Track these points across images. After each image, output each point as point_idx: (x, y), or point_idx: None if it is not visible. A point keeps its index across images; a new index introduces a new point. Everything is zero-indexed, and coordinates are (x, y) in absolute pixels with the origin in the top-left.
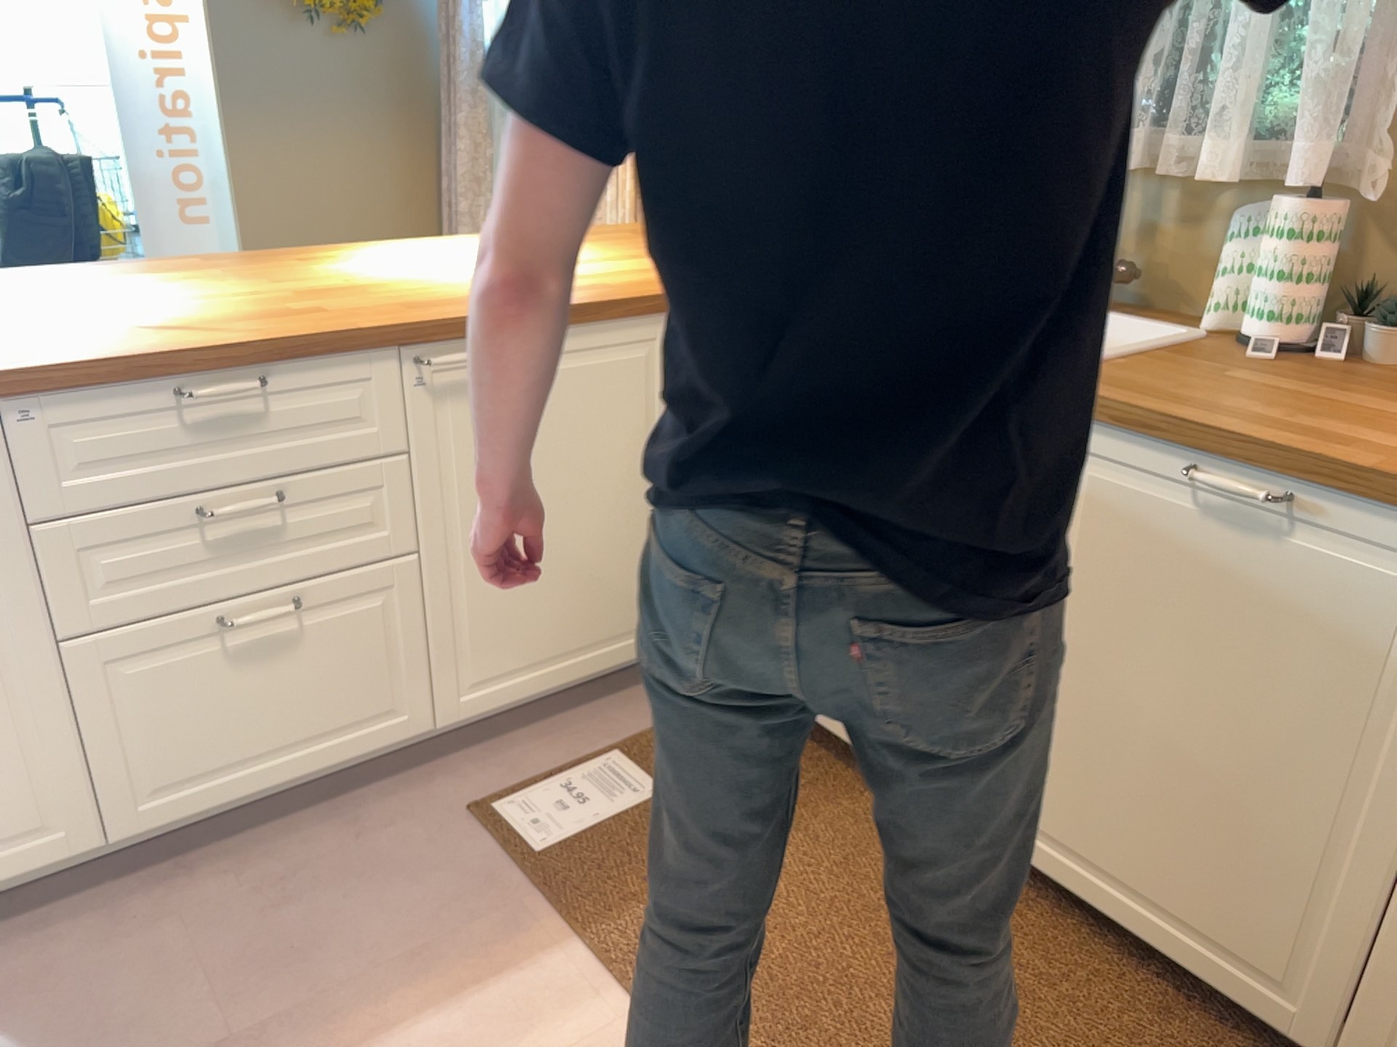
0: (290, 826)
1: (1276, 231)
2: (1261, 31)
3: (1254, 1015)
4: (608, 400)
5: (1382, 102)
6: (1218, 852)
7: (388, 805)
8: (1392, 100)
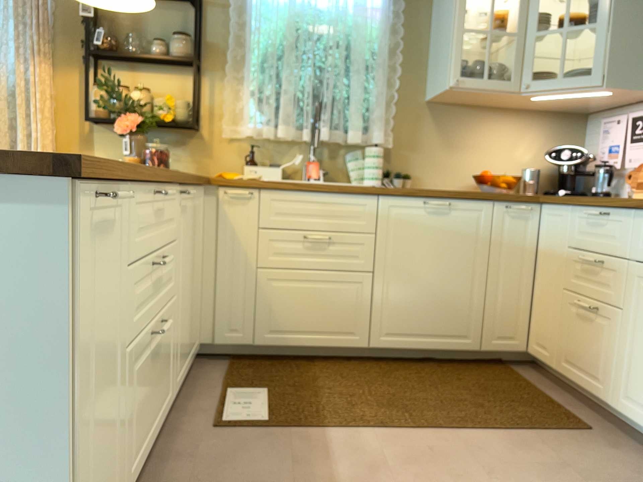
0: (148, 478)
1: (374, 154)
2: (361, 101)
3: (461, 350)
4: (196, 223)
5: (382, 123)
6: (446, 308)
7: (177, 447)
8: (385, 122)
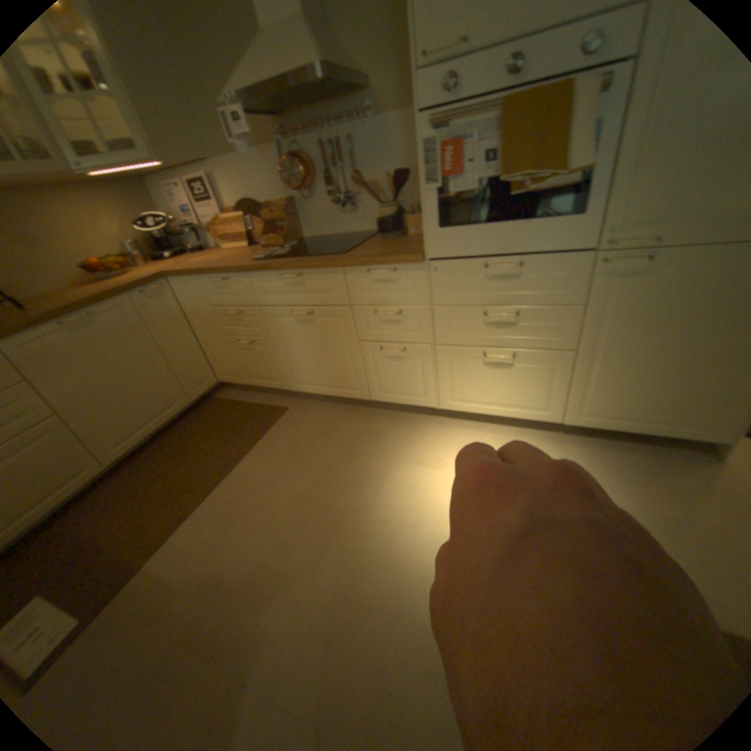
0: None
1: None
2: None
3: (177, 412)
4: None
5: None
6: (145, 395)
7: None
8: None
